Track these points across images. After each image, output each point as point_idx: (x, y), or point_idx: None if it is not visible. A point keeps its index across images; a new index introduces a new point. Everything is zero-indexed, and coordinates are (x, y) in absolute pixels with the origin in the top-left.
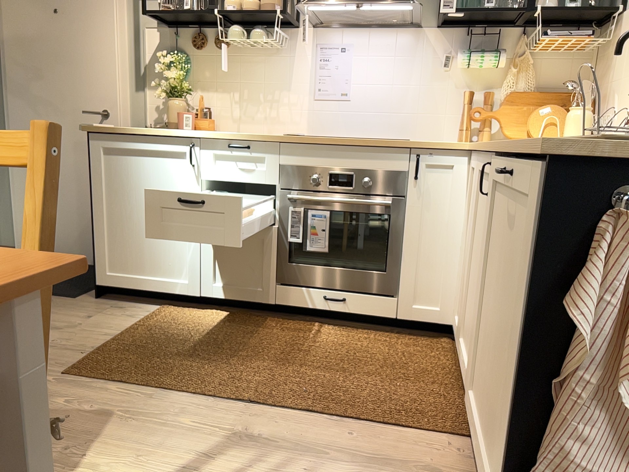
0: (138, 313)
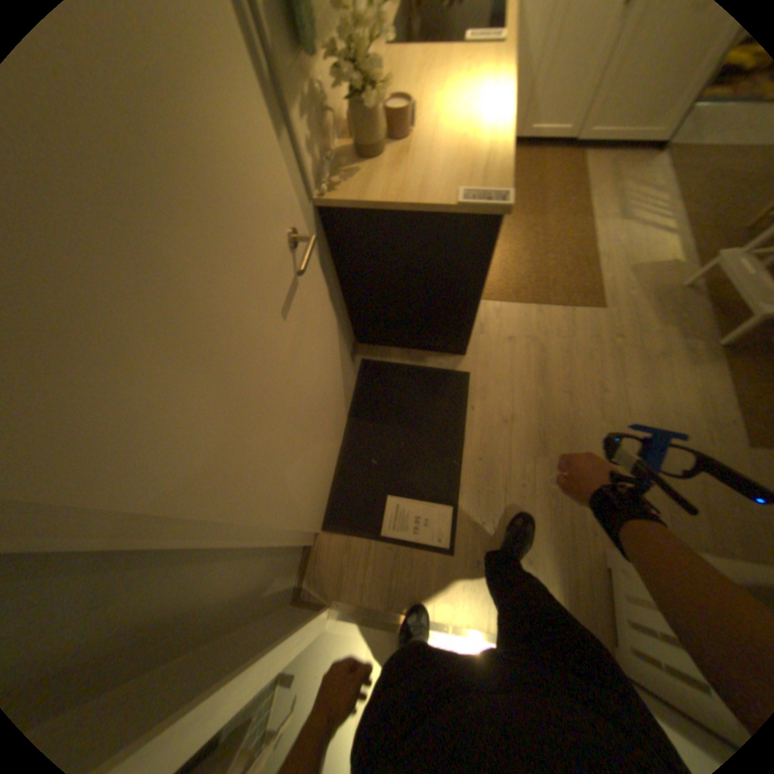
0: (494, 306)
